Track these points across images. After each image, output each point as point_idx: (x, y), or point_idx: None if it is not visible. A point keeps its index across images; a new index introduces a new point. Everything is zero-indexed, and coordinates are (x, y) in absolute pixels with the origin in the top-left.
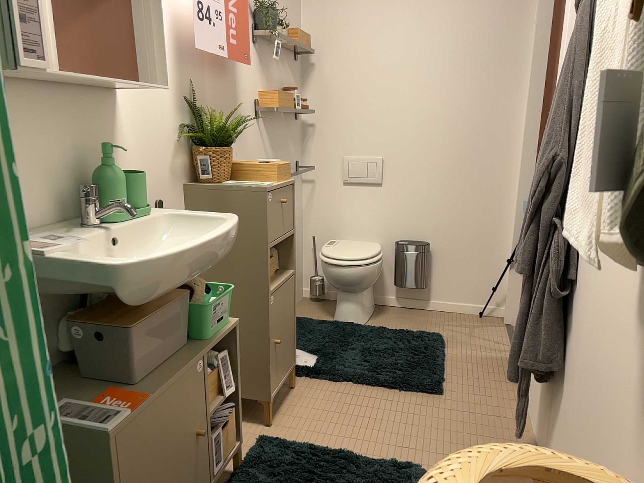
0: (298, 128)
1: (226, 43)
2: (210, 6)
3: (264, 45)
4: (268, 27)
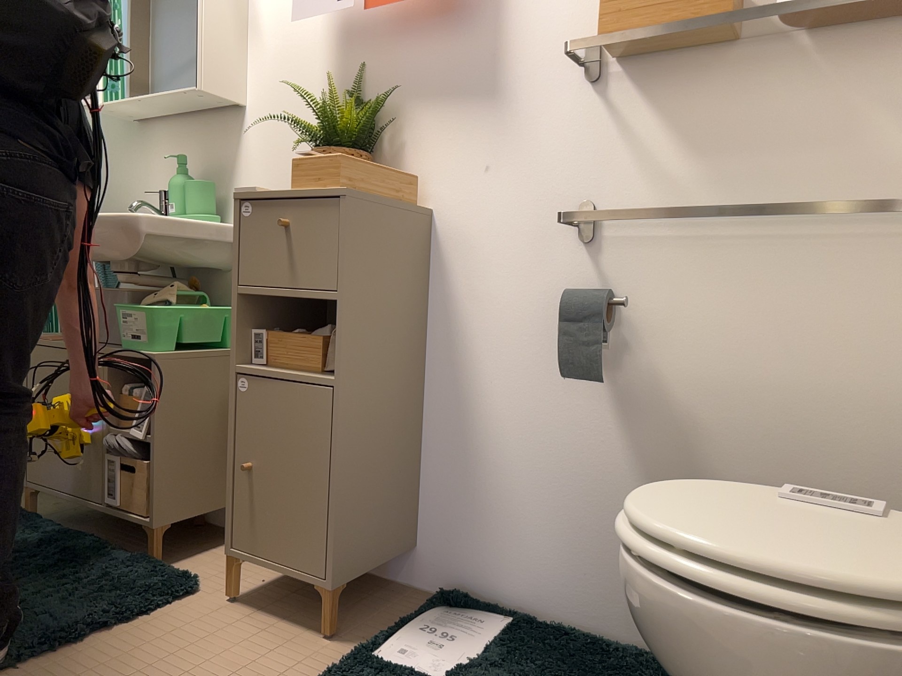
0: None
1: None
2: None
3: None
4: None
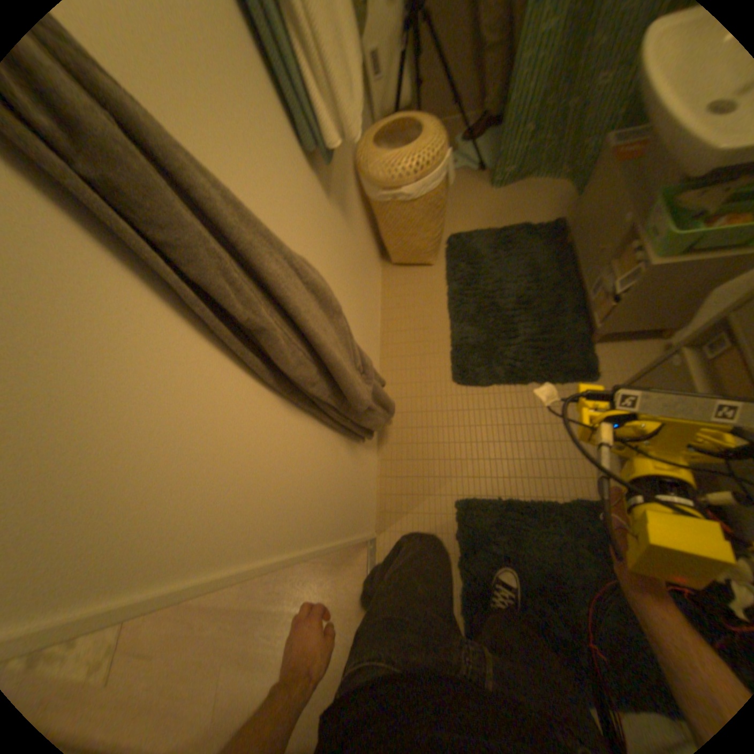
0: None
1: None
2: None
3: None
4: None
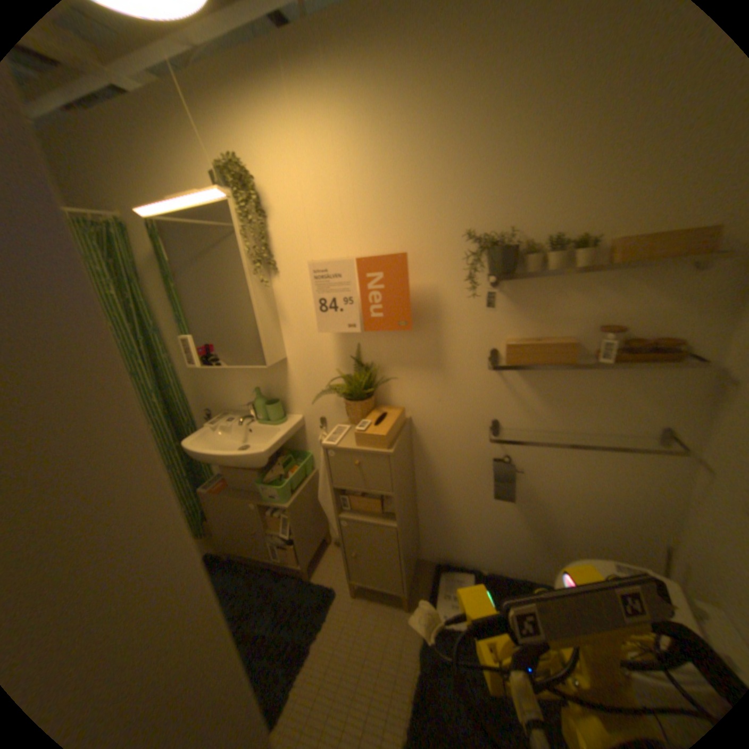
0: (691, 379)
1: (359, 319)
2: (333, 296)
3: (529, 277)
4: (489, 267)
